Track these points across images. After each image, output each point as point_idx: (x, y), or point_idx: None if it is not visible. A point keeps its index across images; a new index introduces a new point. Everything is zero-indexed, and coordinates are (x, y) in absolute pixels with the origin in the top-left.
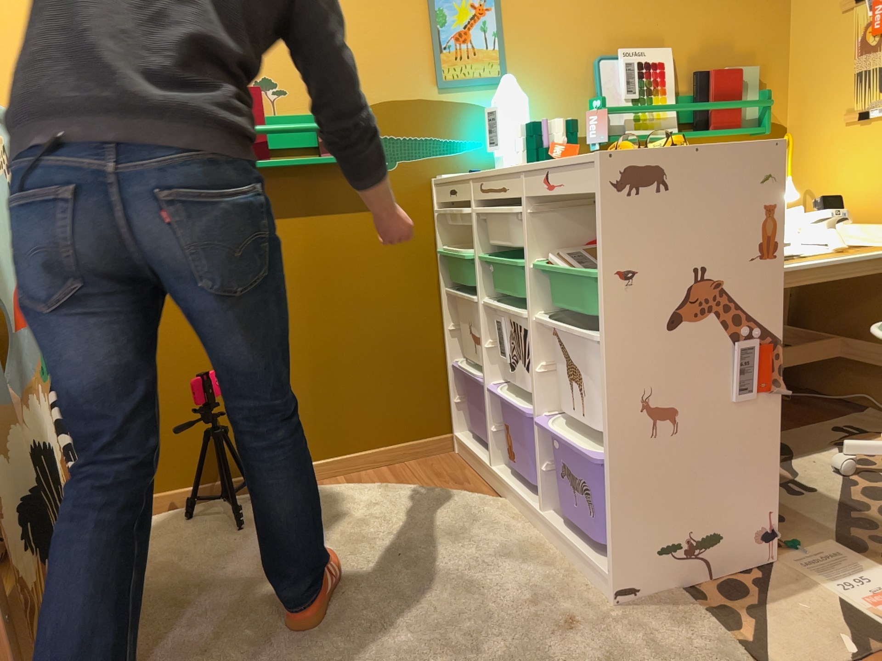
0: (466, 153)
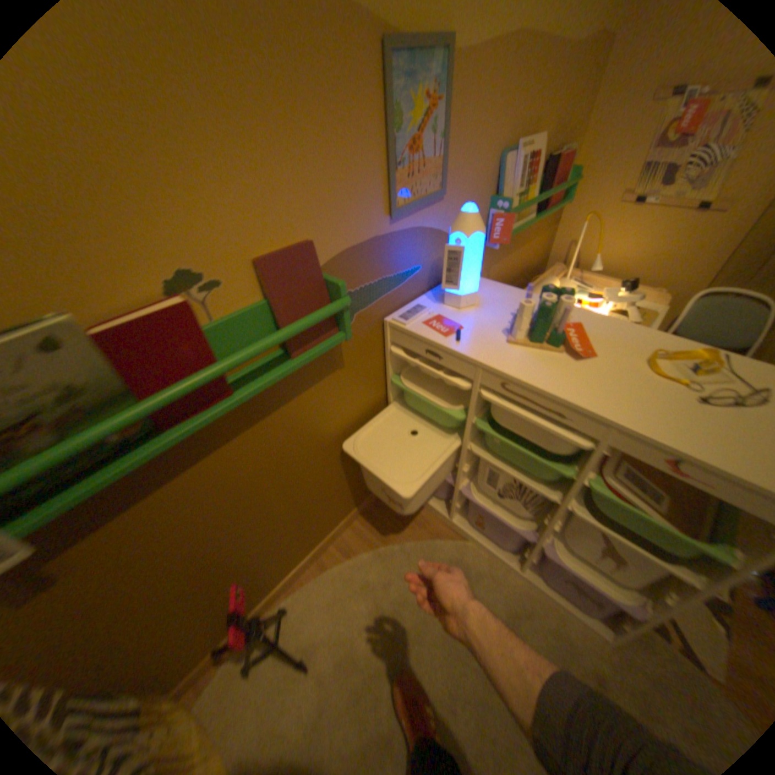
0: (408, 282)
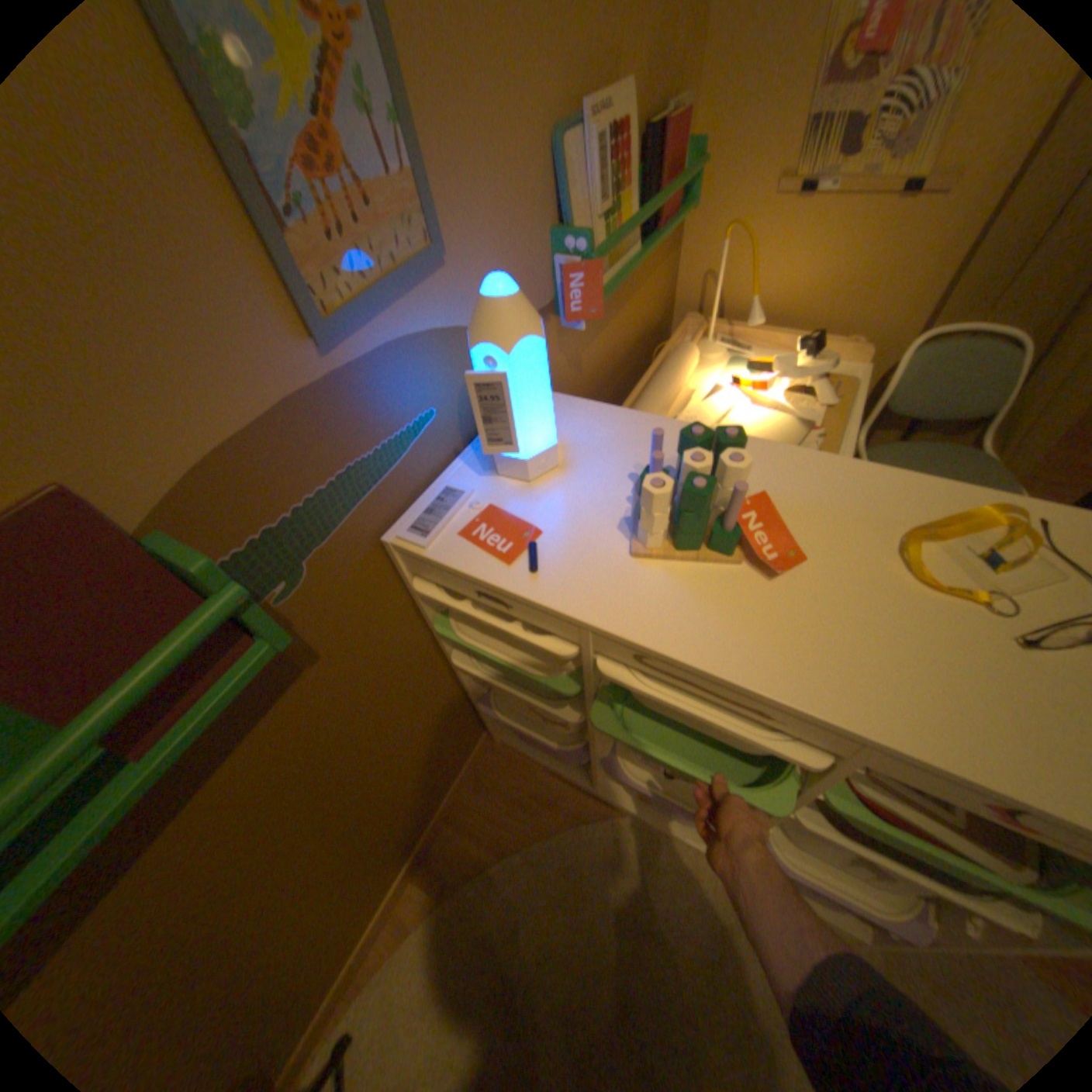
0: (416, 449)
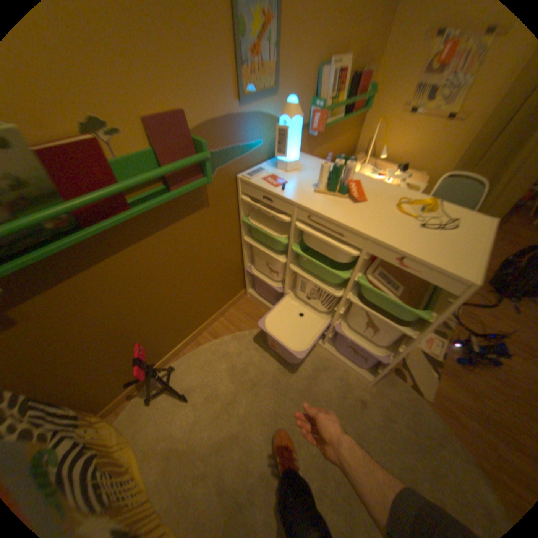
0: (253, 152)
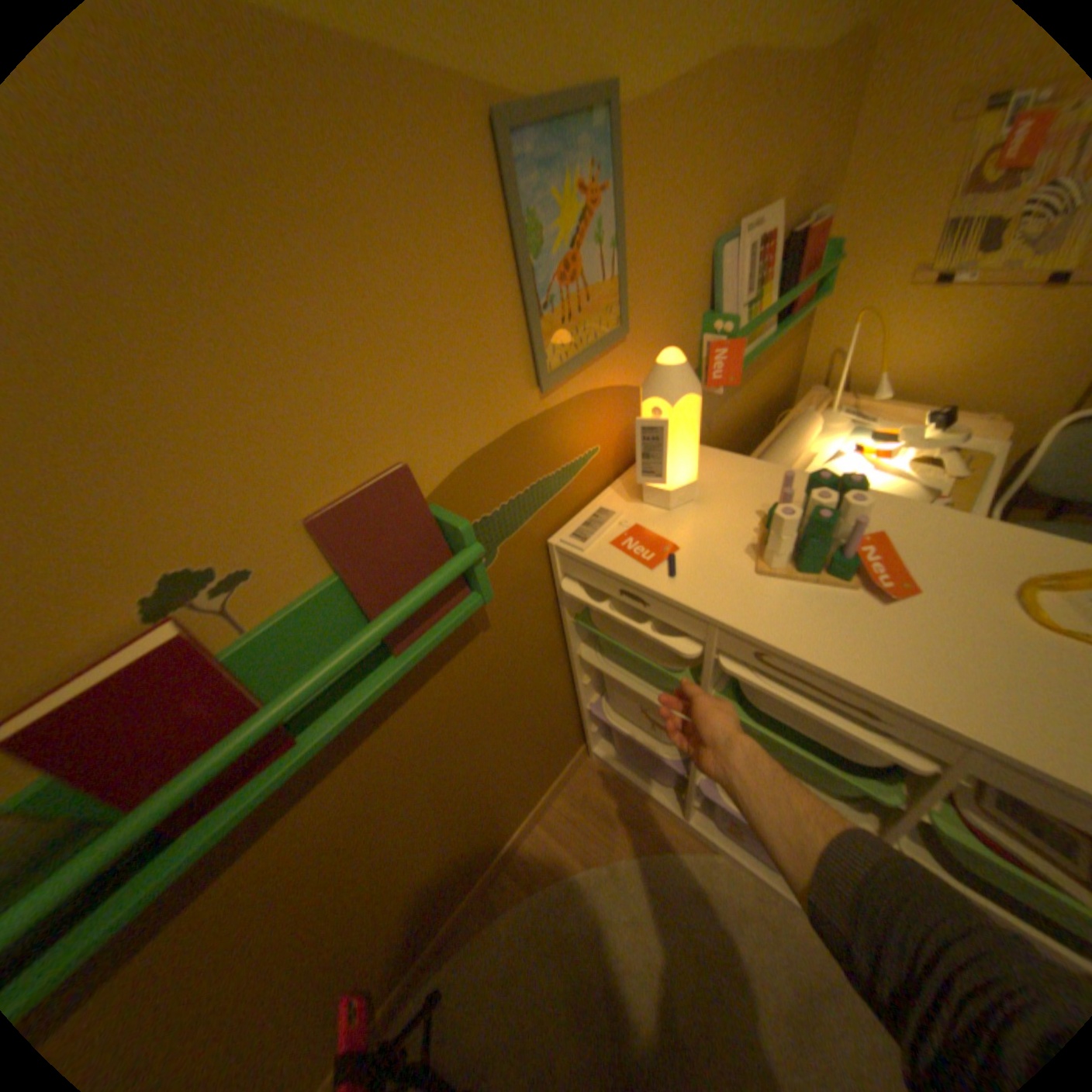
0: (582, 475)
